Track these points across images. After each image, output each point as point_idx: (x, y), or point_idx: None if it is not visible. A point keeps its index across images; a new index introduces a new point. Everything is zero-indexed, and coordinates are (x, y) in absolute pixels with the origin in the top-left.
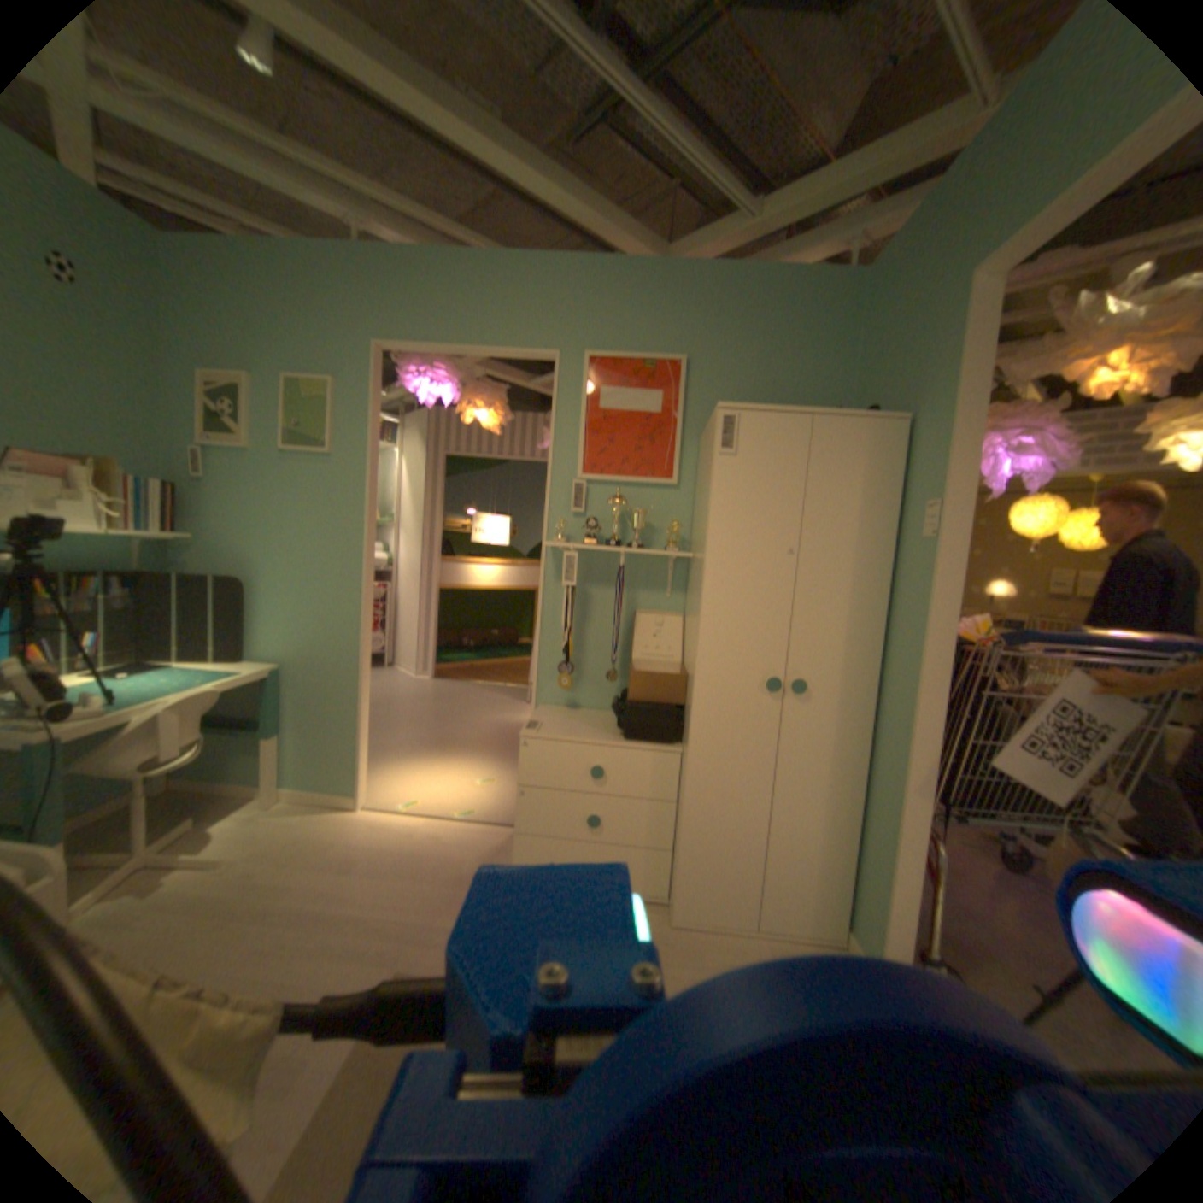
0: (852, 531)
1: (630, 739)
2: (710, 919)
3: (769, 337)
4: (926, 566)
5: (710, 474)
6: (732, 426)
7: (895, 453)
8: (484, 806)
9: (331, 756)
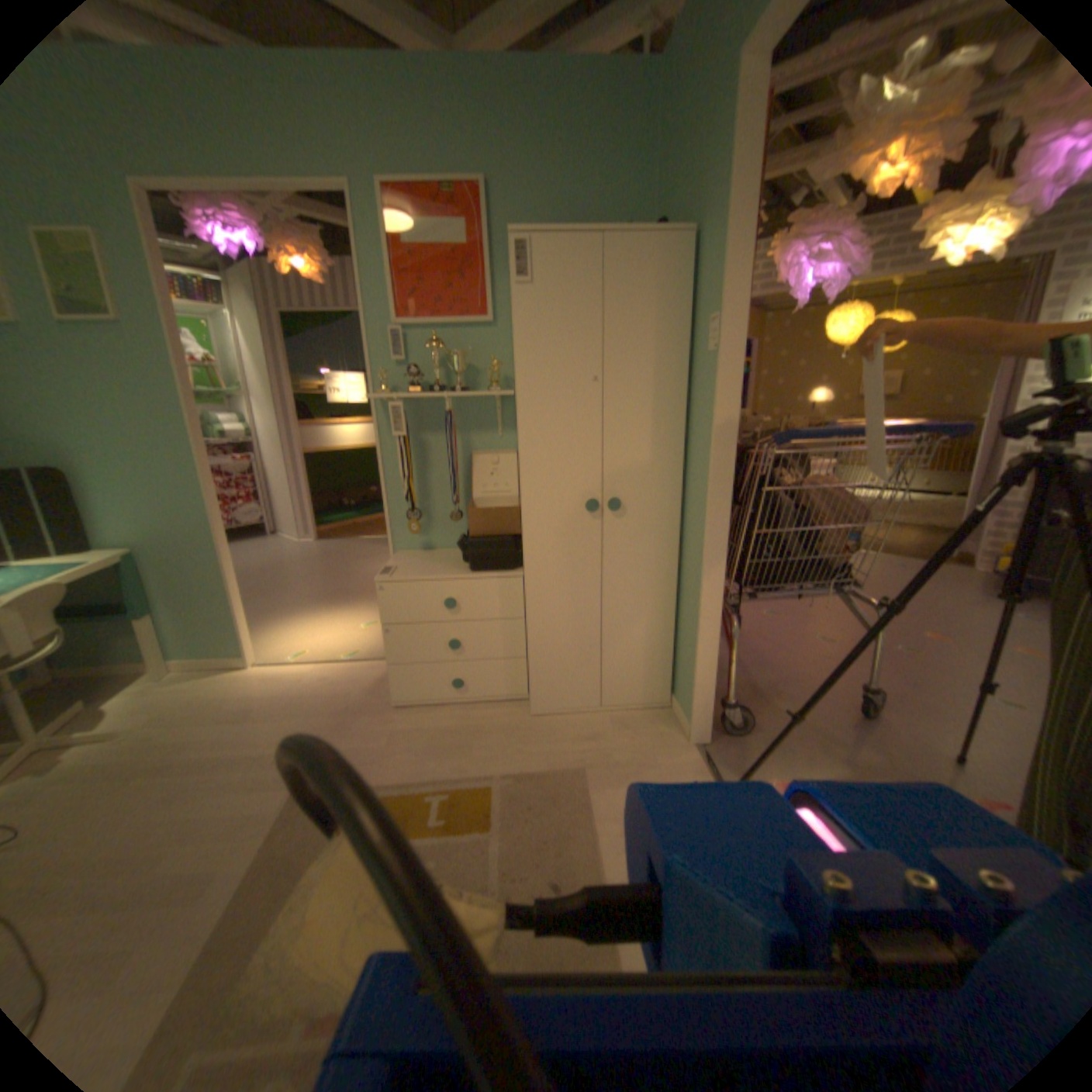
0: (648, 351)
1: (475, 569)
2: (560, 703)
3: (566, 146)
4: (710, 380)
5: (510, 306)
6: (523, 251)
7: (683, 267)
8: (367, 645)
9: (208, 624)
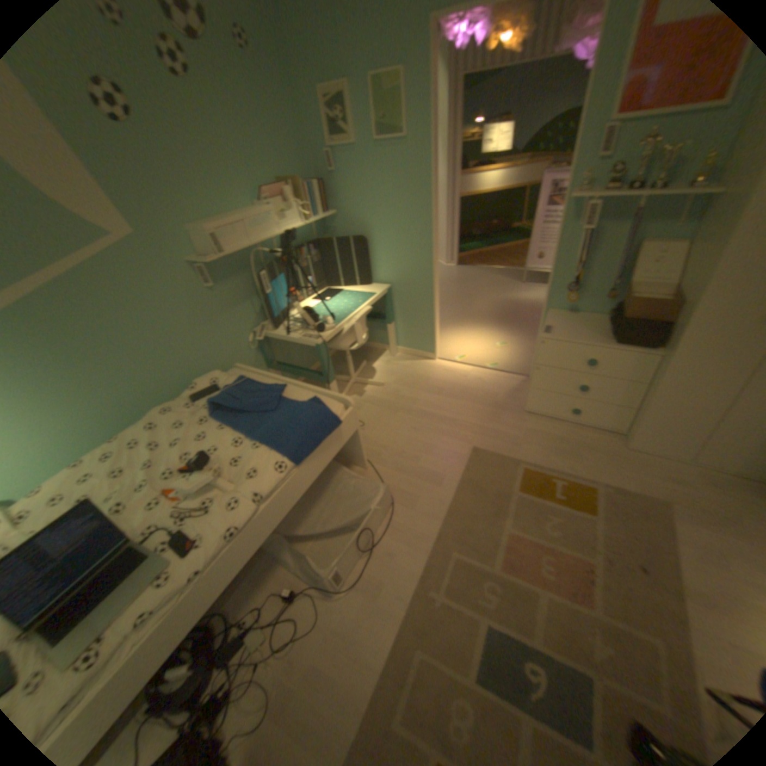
0: None
1: (622, 342)
2: (658, 448)
3: None
4: None
5: None
6: None
7: None
8: (503, 359)
9: (420, 331)
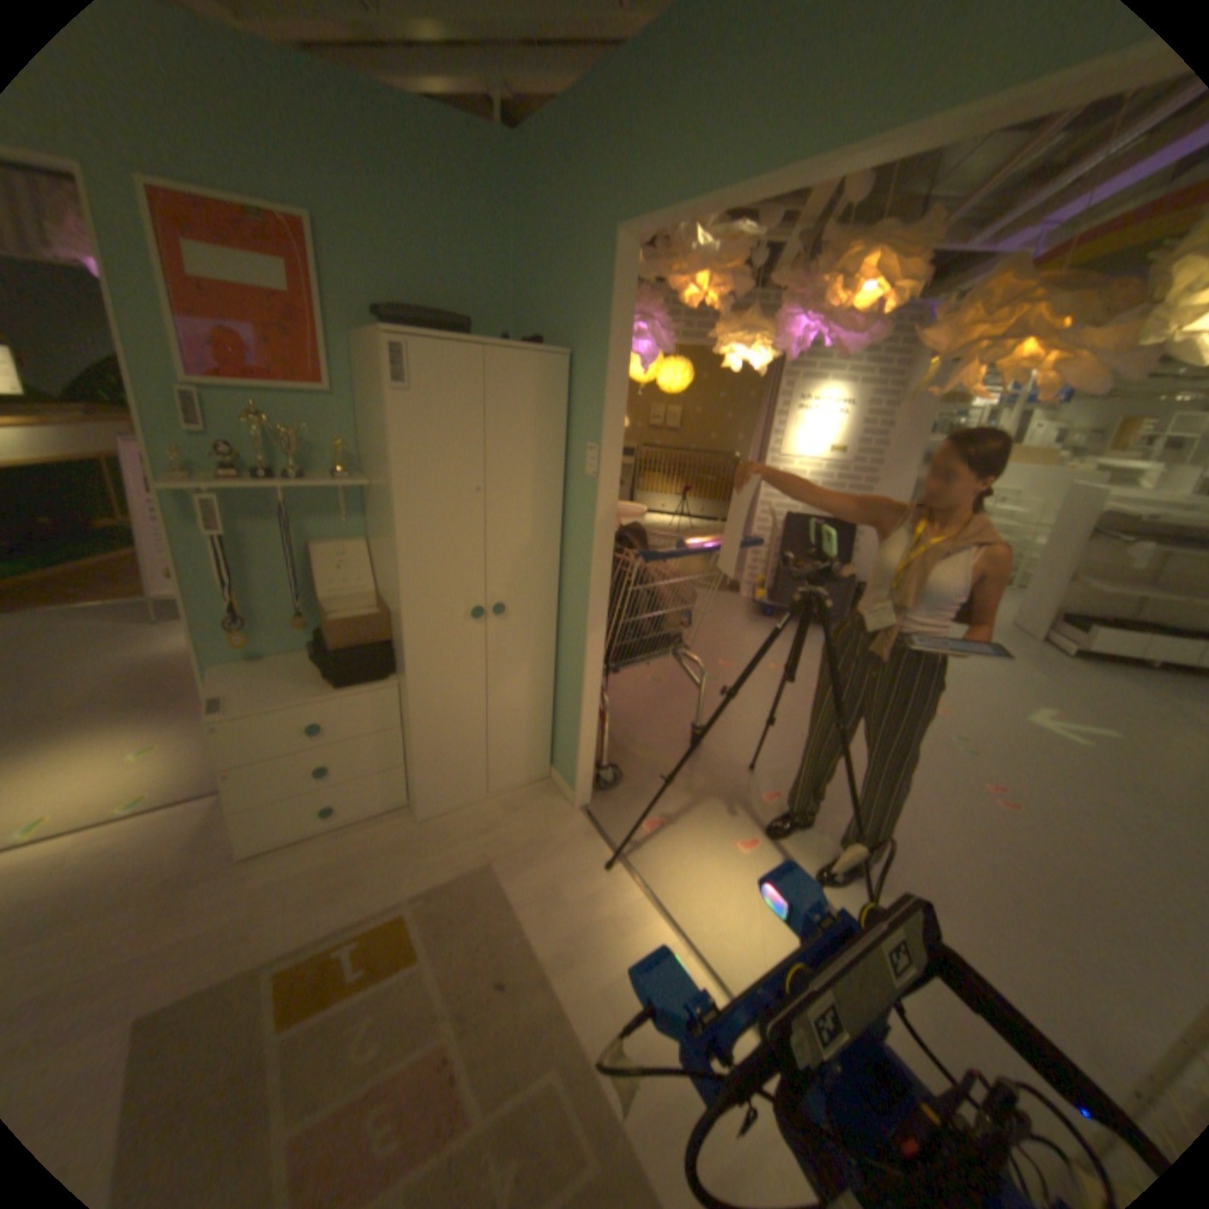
0: (529, 465)
1: (341, 685)
2: (448, 801)
3: (414, 202)
4: (589, 501)
5: (384, 410)
6: (401, 356)
7: (559, 389)
8: (154, 783)
9: None
